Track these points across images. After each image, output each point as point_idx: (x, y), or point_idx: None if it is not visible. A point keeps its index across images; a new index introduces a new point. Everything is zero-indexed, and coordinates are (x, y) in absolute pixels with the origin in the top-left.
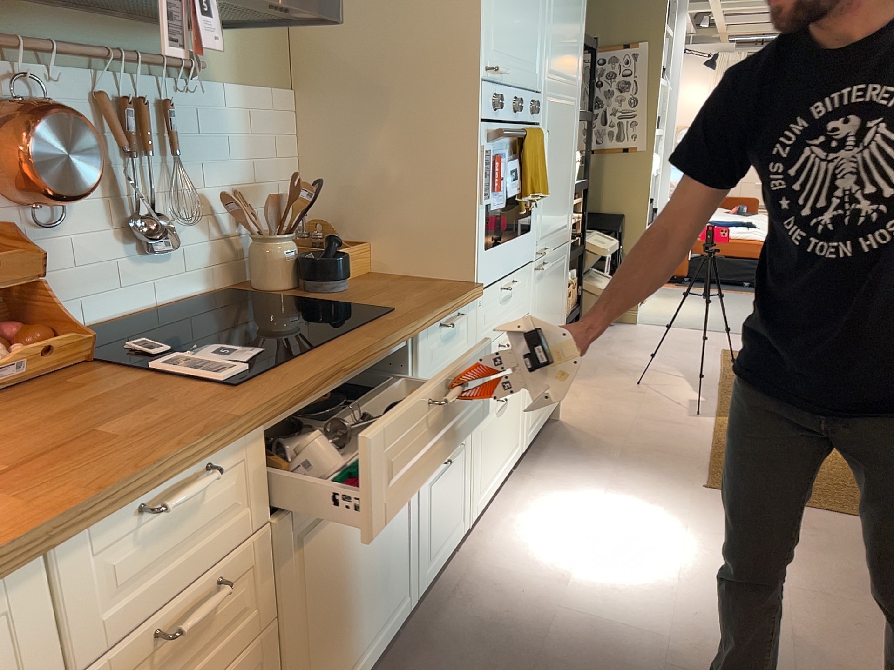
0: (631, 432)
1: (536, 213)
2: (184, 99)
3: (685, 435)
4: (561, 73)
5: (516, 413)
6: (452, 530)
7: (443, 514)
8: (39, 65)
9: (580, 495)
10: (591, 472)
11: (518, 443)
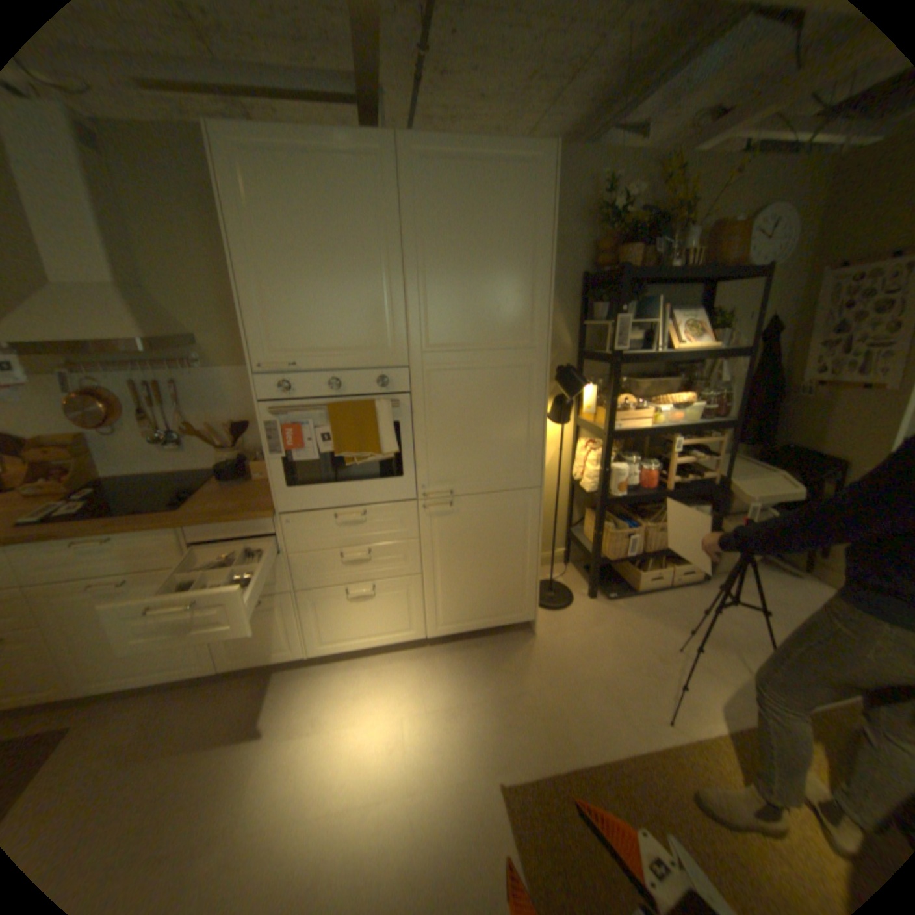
0: (564, 688)
1: (415, 463)
2: (185, 378)
3: (603, 734)
4: (465, 342)
5: (396, 607)
6: (270, 651)
7: (249, 638)
8: (98, 372)
9: (418, 698)
10: (461, 691)
11: (408, 629)
